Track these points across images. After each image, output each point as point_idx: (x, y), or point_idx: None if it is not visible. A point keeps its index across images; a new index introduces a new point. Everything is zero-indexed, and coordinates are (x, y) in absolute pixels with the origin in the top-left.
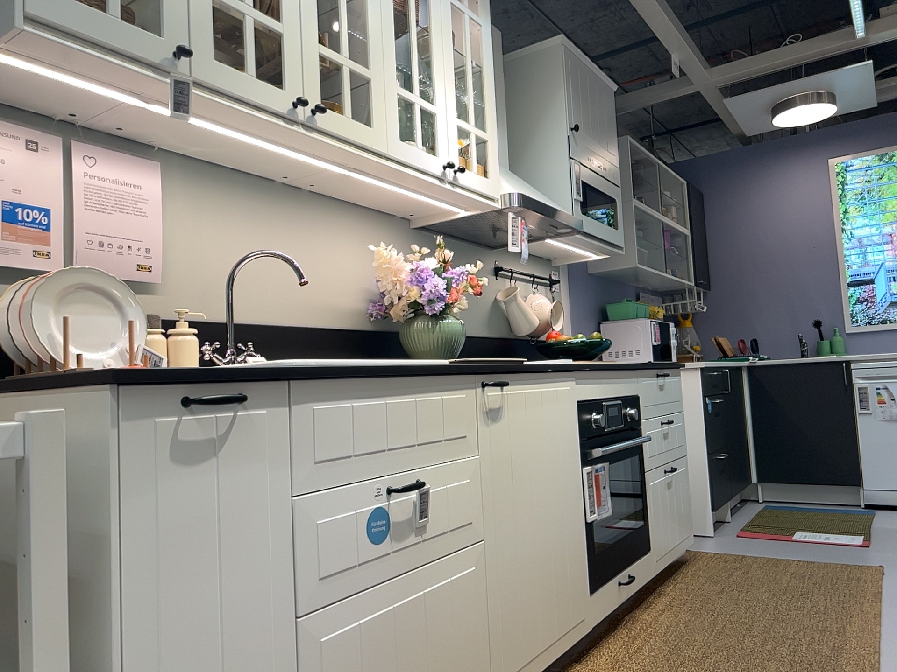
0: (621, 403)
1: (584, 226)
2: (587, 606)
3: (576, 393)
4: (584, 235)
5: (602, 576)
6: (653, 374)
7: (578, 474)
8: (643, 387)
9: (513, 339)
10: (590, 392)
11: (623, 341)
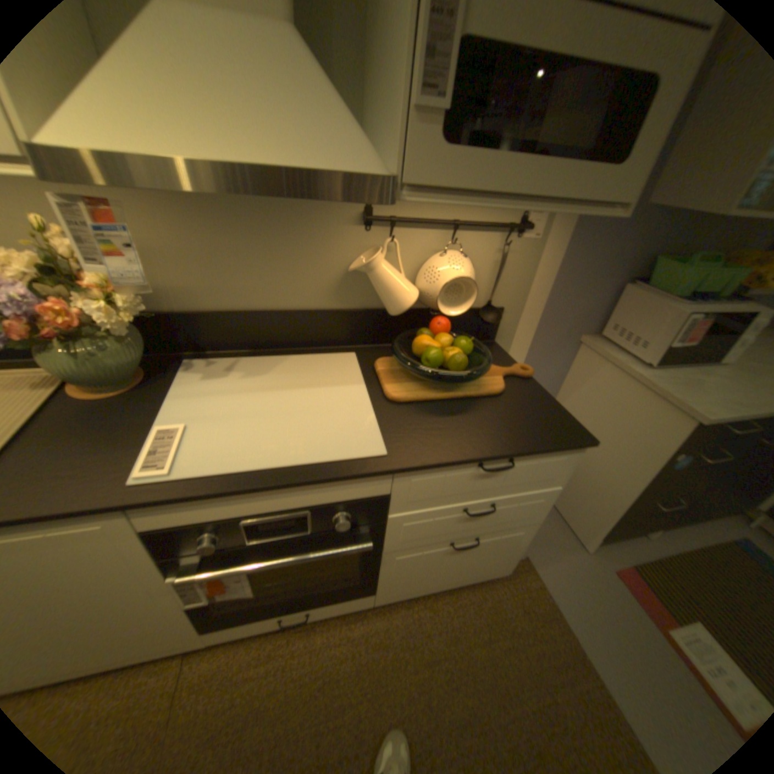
0: (312, 512)
1: (447, 175)
2: (188, 642)
3: (134, 525)
4: (457, 191)
5: (232, 625)
6: (457, 467)
7: (149, 585)
8: (405, 486)
9: (386, 310)
10: (185, 519)
11: (640, 317)
